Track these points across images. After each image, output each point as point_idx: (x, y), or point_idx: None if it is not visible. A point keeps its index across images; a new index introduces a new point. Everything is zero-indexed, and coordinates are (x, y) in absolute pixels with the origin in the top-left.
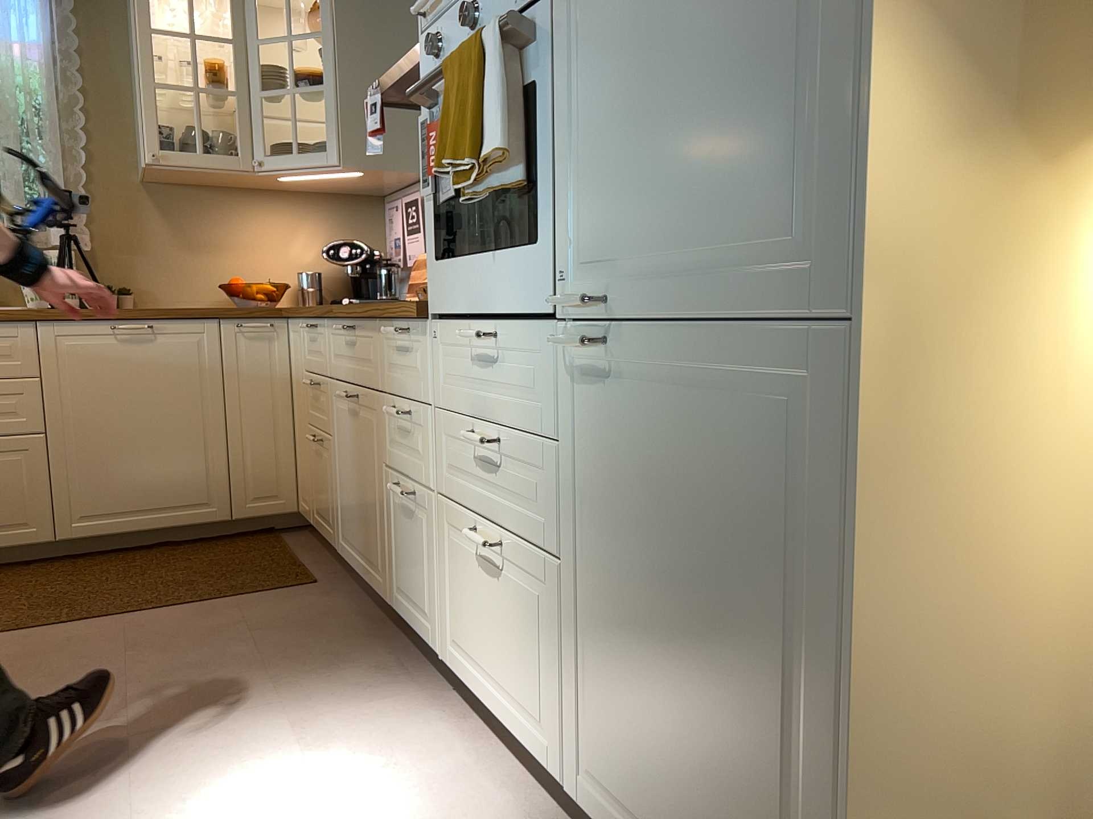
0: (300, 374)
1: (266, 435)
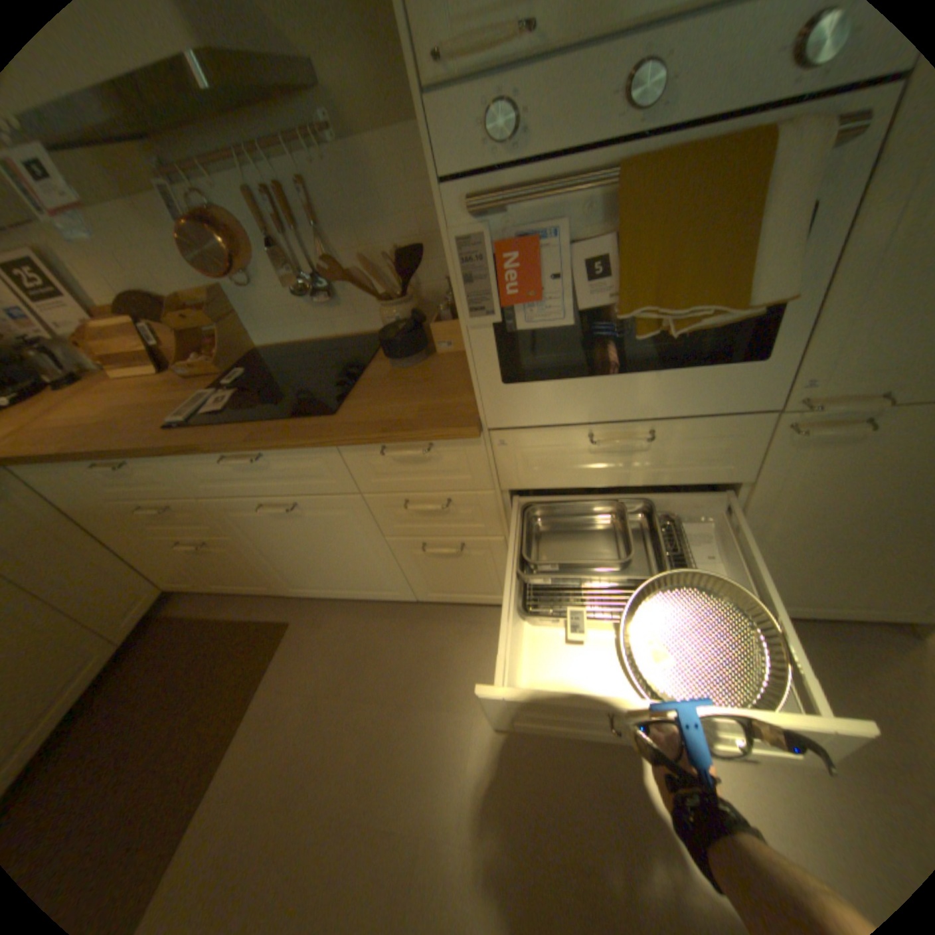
0: (91, 506)
1: (85, 571)
